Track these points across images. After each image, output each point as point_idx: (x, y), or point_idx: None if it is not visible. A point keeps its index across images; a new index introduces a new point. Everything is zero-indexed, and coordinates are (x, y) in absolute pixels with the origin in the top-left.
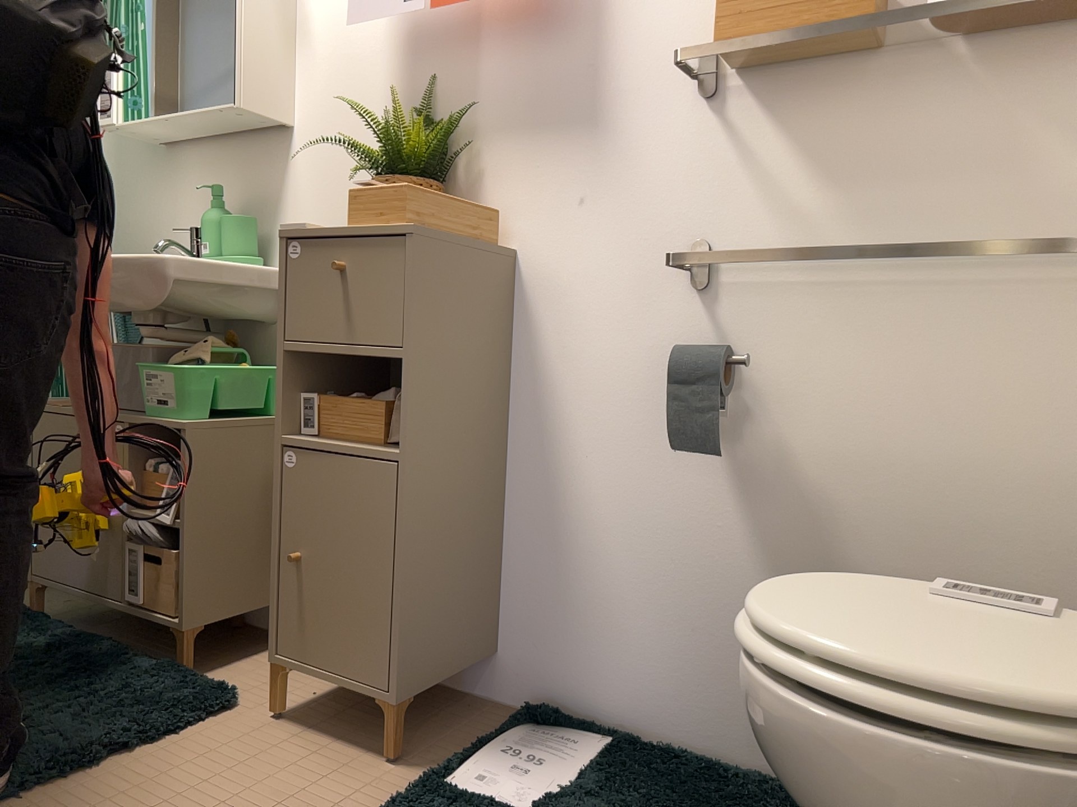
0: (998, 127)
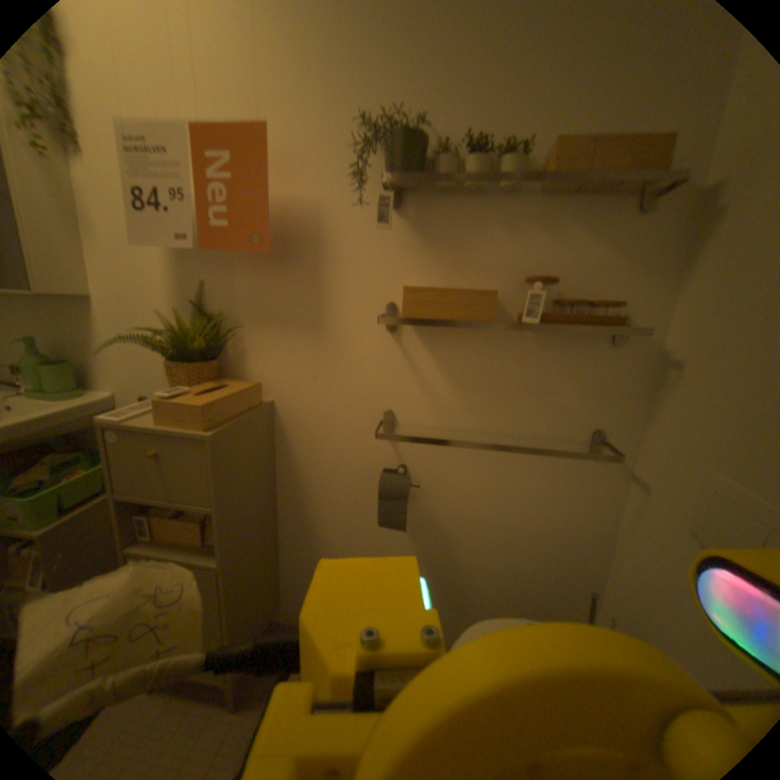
0: (550, 374)
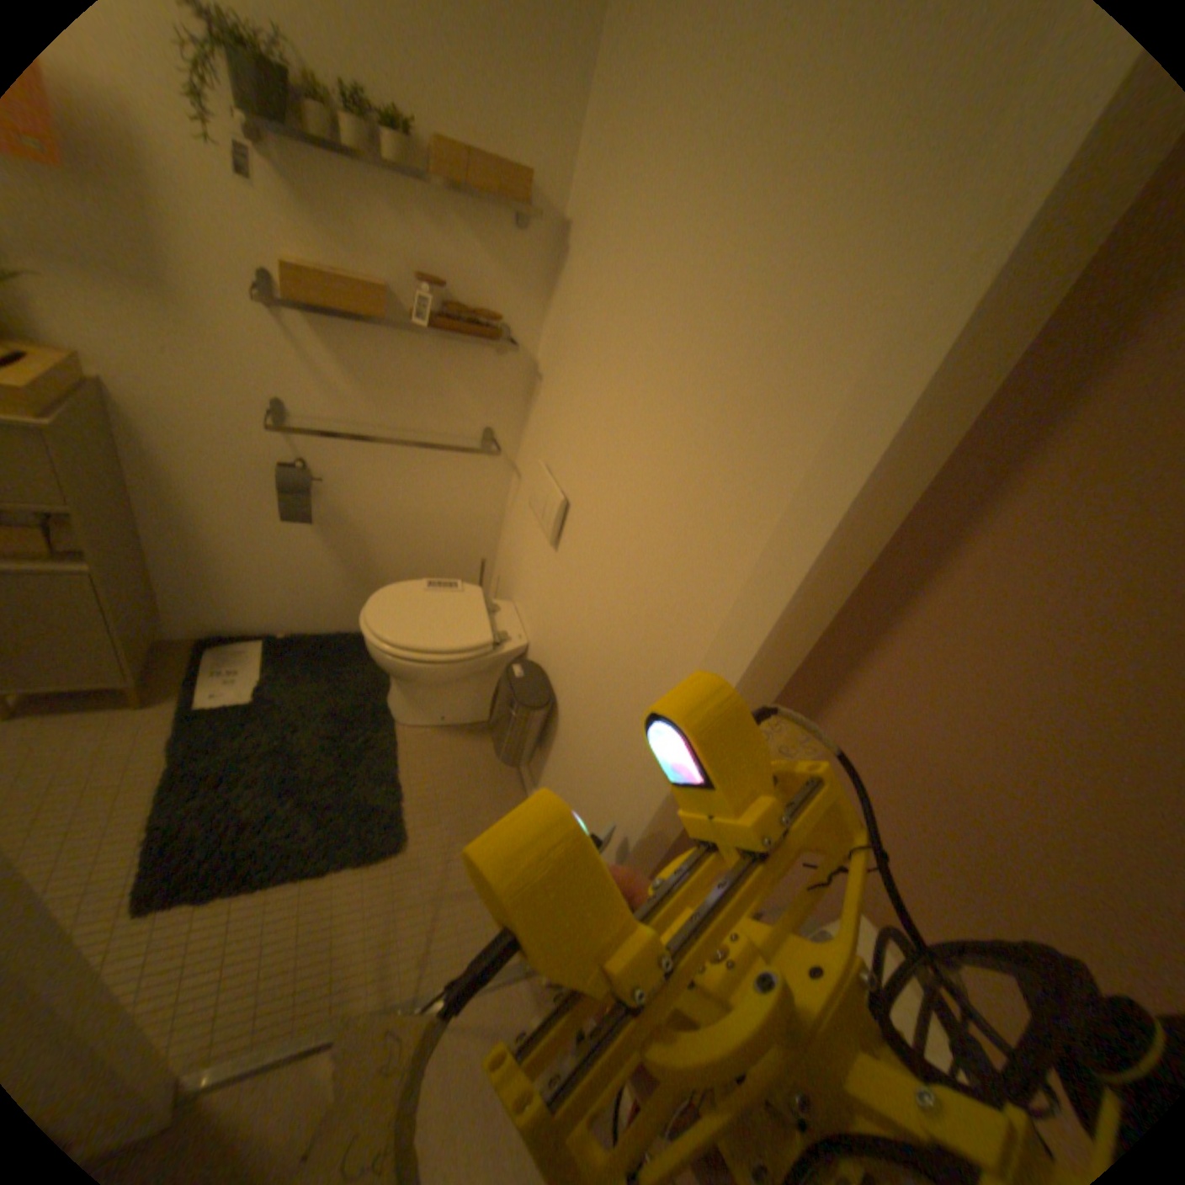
0: (444, 375)
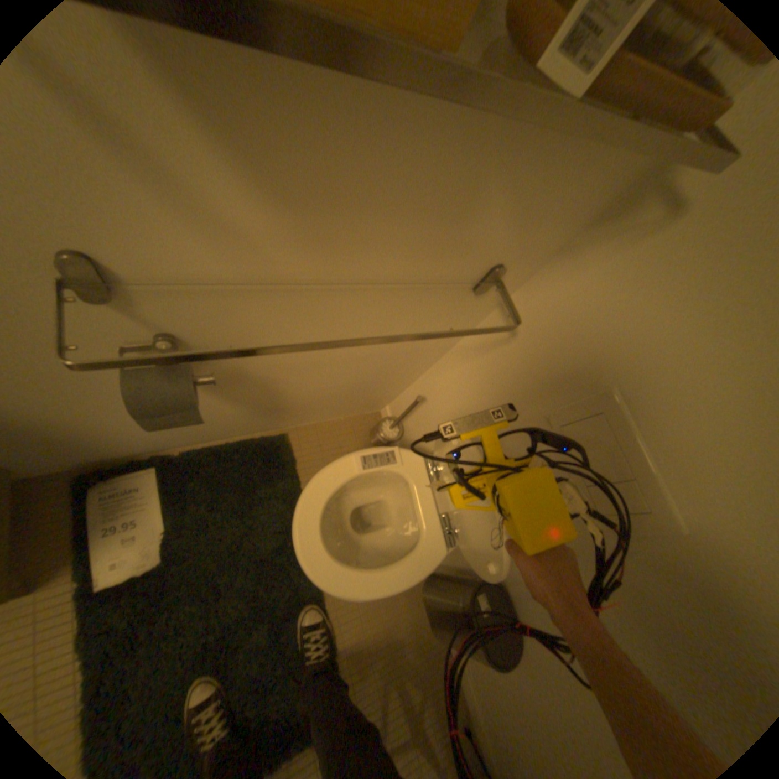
0: (485, 176)
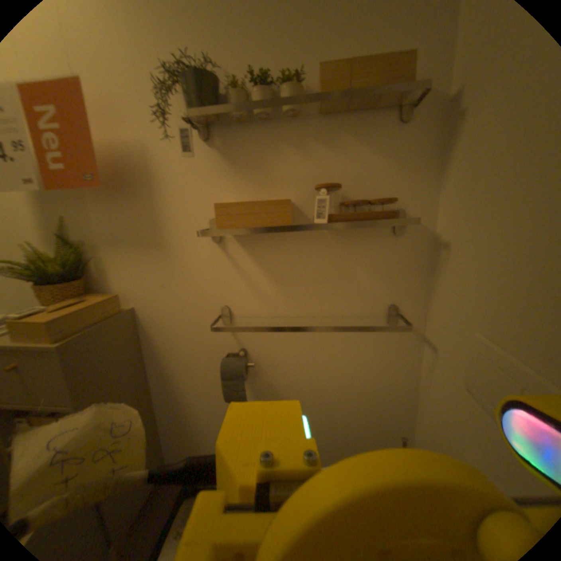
0: (347, 263)
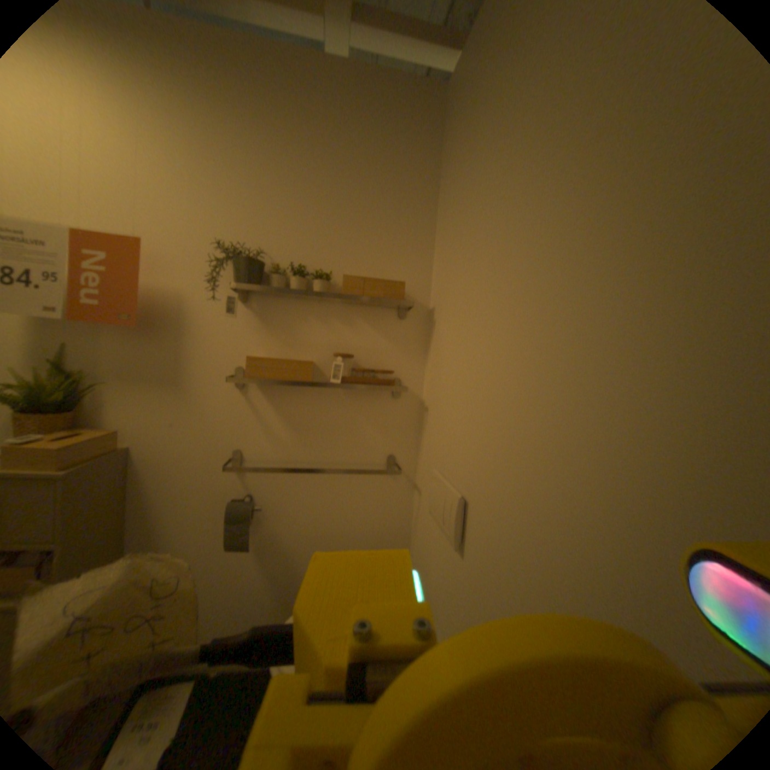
0: (356, 416)
